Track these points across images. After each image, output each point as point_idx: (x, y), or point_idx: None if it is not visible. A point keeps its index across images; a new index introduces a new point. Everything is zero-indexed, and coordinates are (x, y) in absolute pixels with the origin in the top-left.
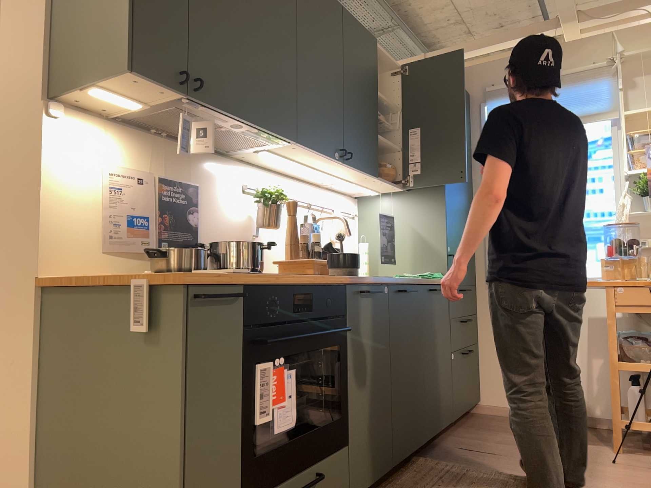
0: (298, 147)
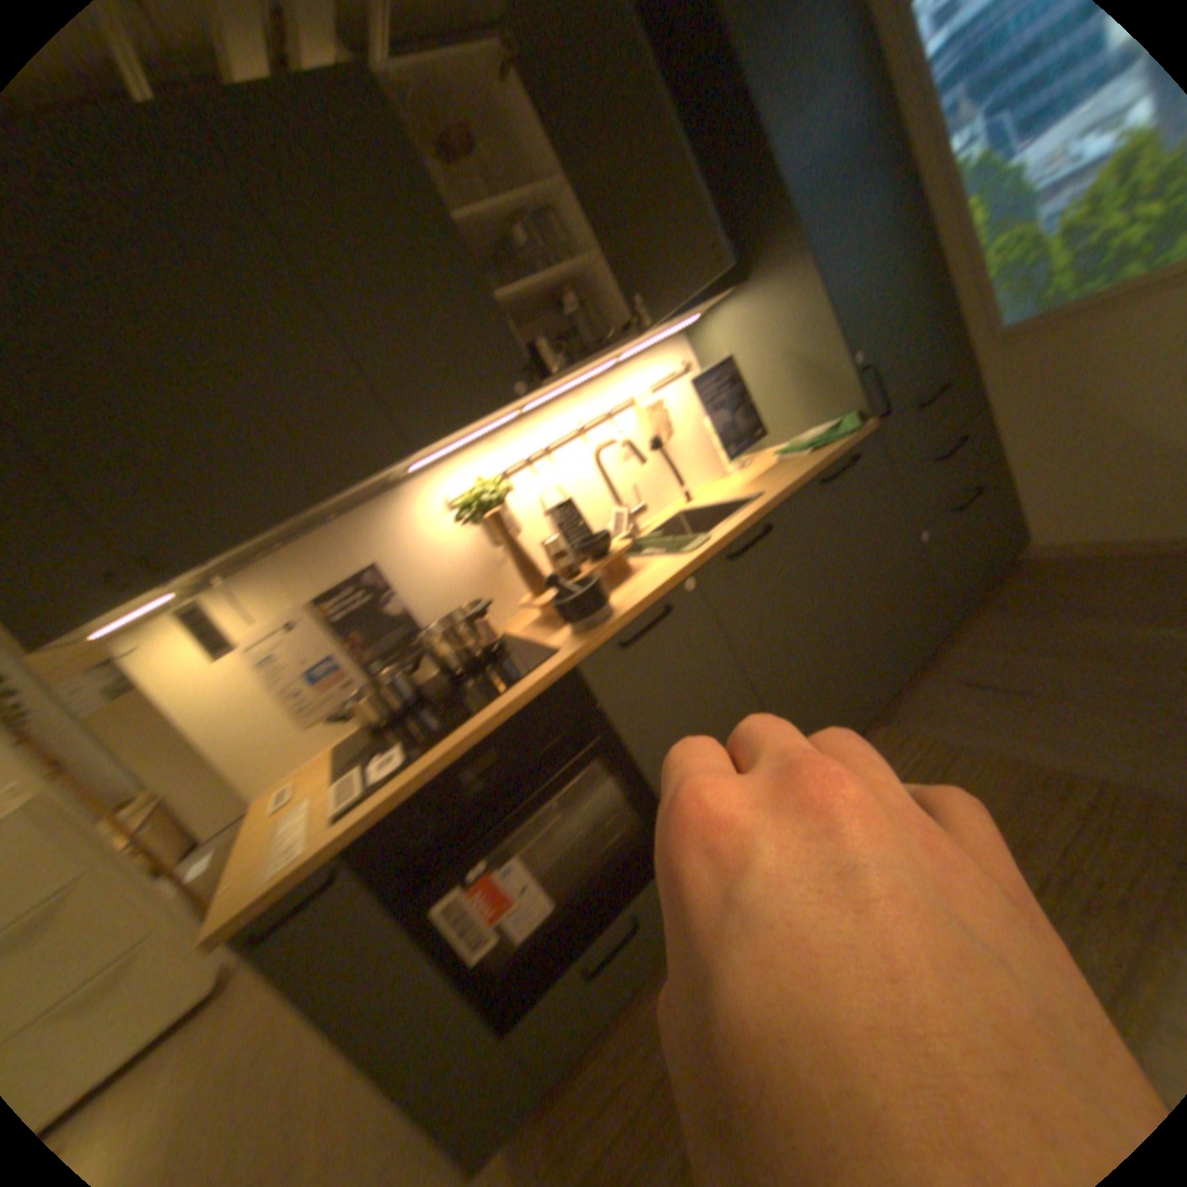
0: (435, 442)
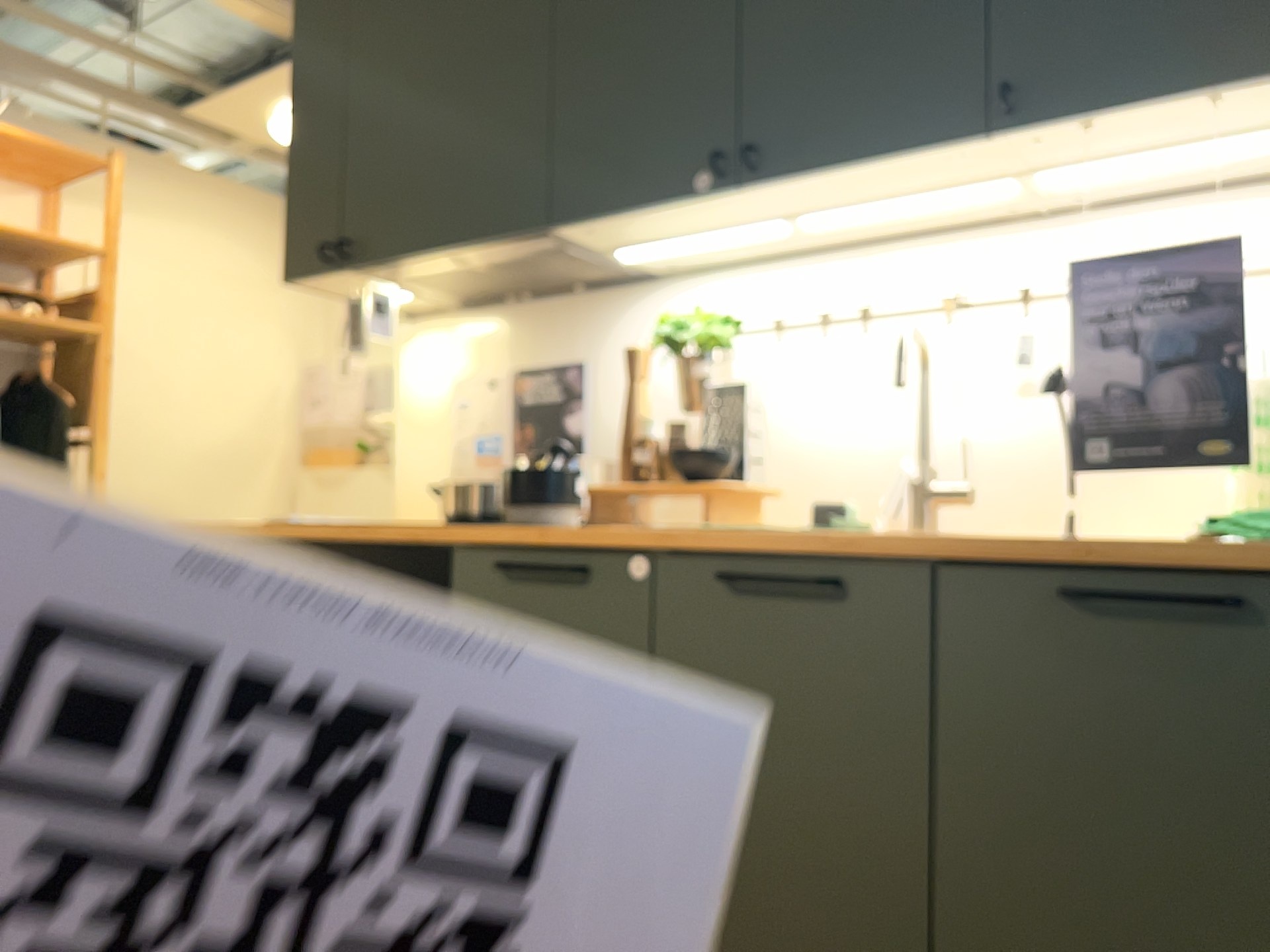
0: (594, 227)
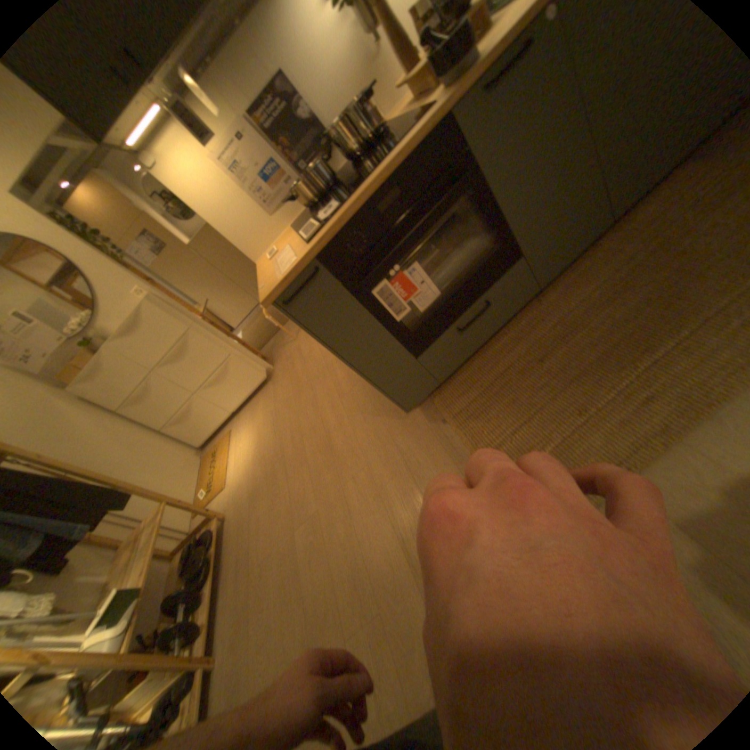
0: None
